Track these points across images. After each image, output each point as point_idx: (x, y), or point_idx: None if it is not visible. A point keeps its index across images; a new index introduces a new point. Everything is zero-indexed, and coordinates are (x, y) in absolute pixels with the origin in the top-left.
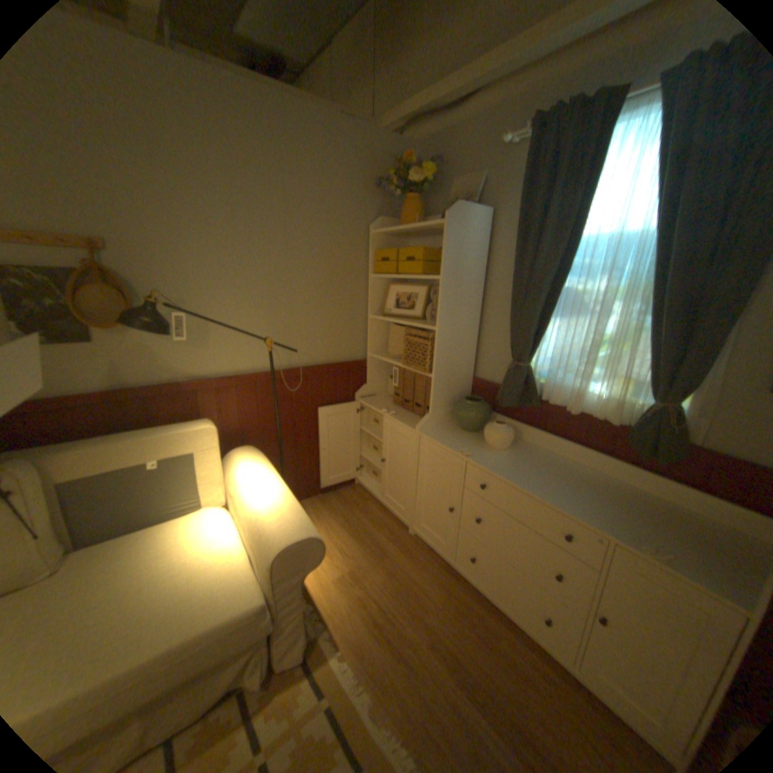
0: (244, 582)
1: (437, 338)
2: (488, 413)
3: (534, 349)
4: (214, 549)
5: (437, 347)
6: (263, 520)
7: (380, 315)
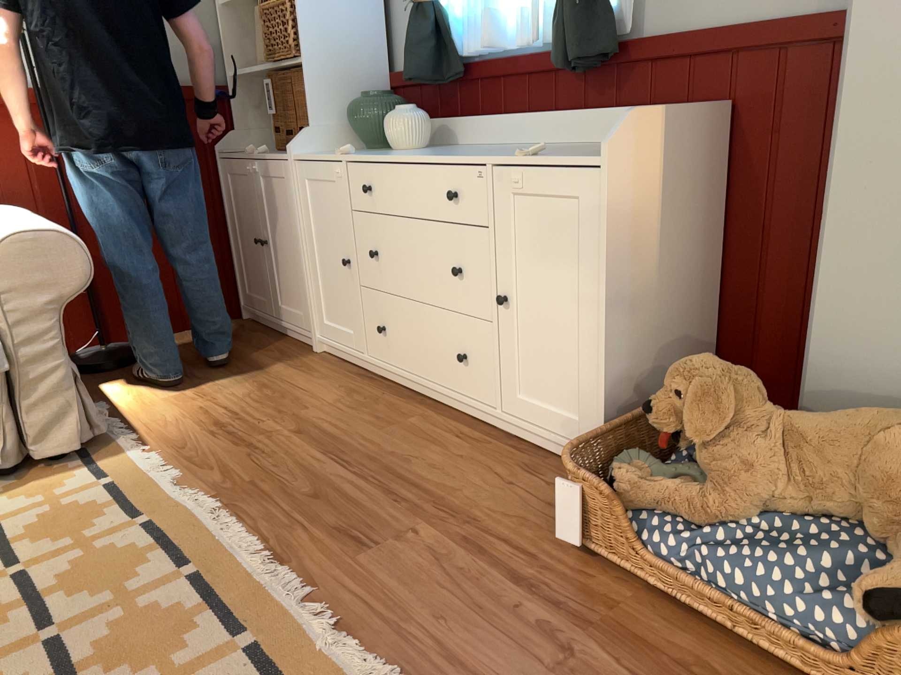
0: None
1: None
2: (396, 107)
3: None
4: None
5: (298, 6)
6: None
7: (239, 6)
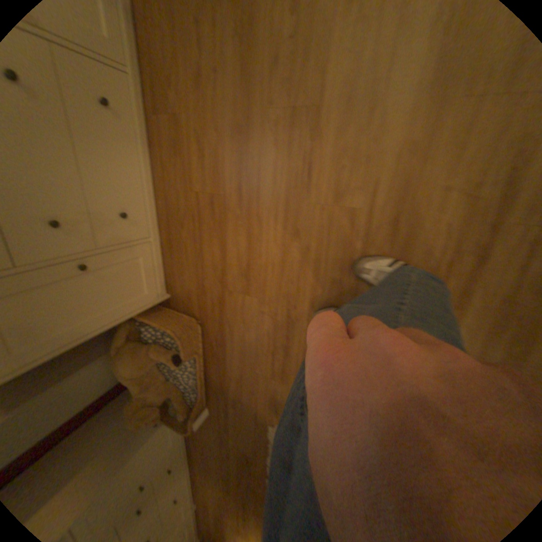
0: None
1: None
2: None
3: None
4: None
5: None
6: None
7: None
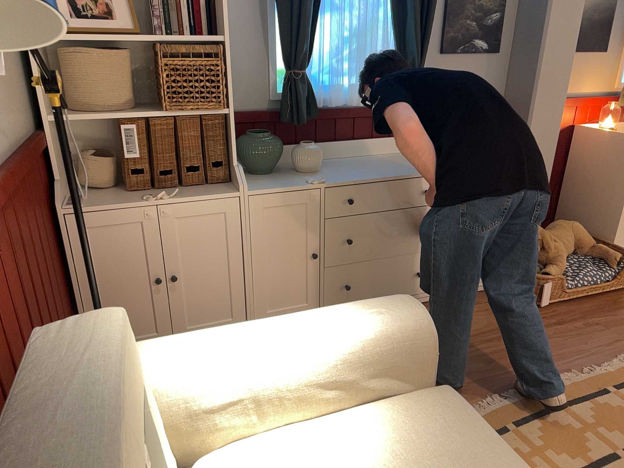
0: (410, 405)
1: (227, 53)
2: (280, 141)
3: (309, 52)
4: (330, 450)
5: (228, 66)
6: (357, 333)
7: None
